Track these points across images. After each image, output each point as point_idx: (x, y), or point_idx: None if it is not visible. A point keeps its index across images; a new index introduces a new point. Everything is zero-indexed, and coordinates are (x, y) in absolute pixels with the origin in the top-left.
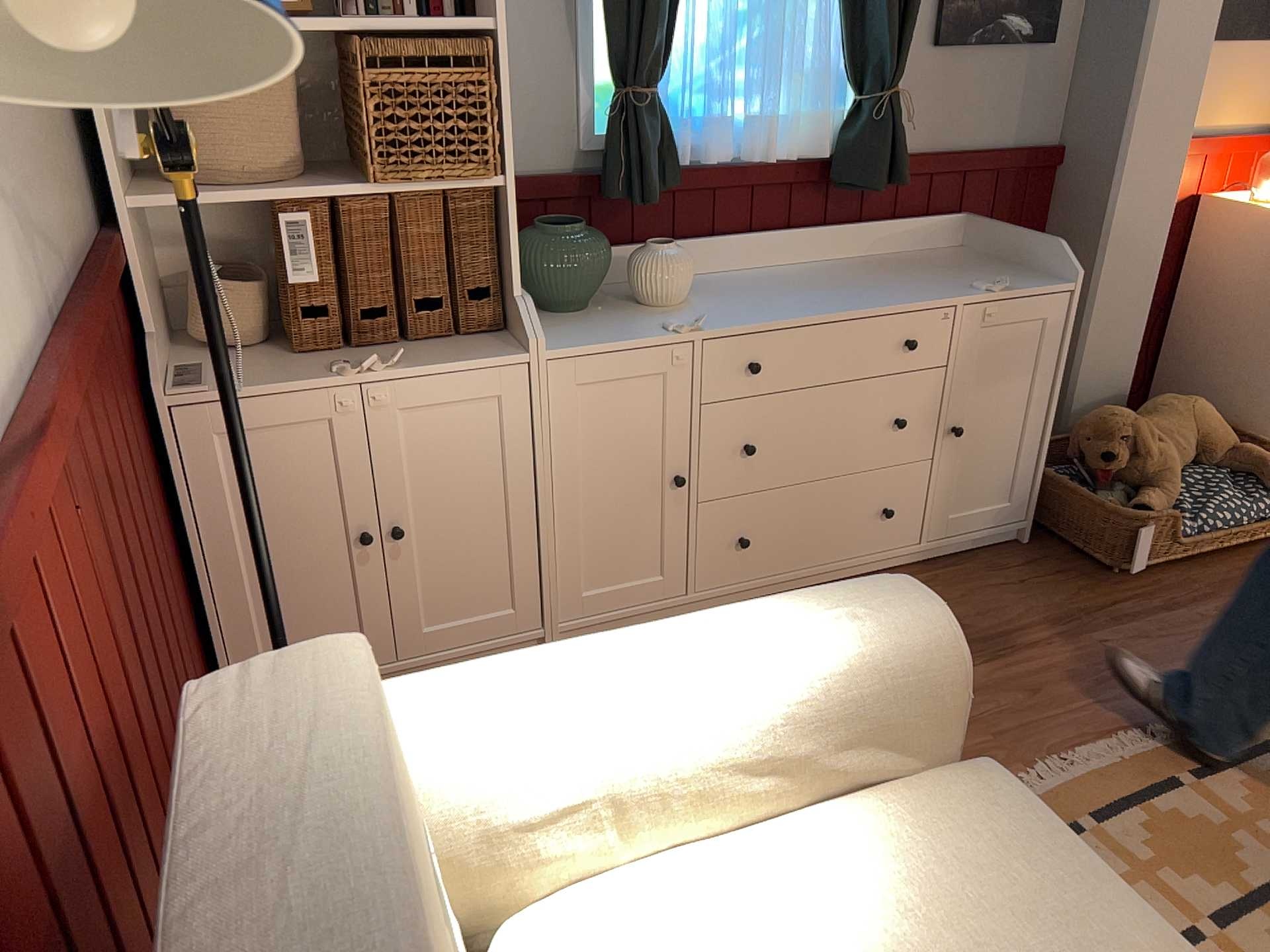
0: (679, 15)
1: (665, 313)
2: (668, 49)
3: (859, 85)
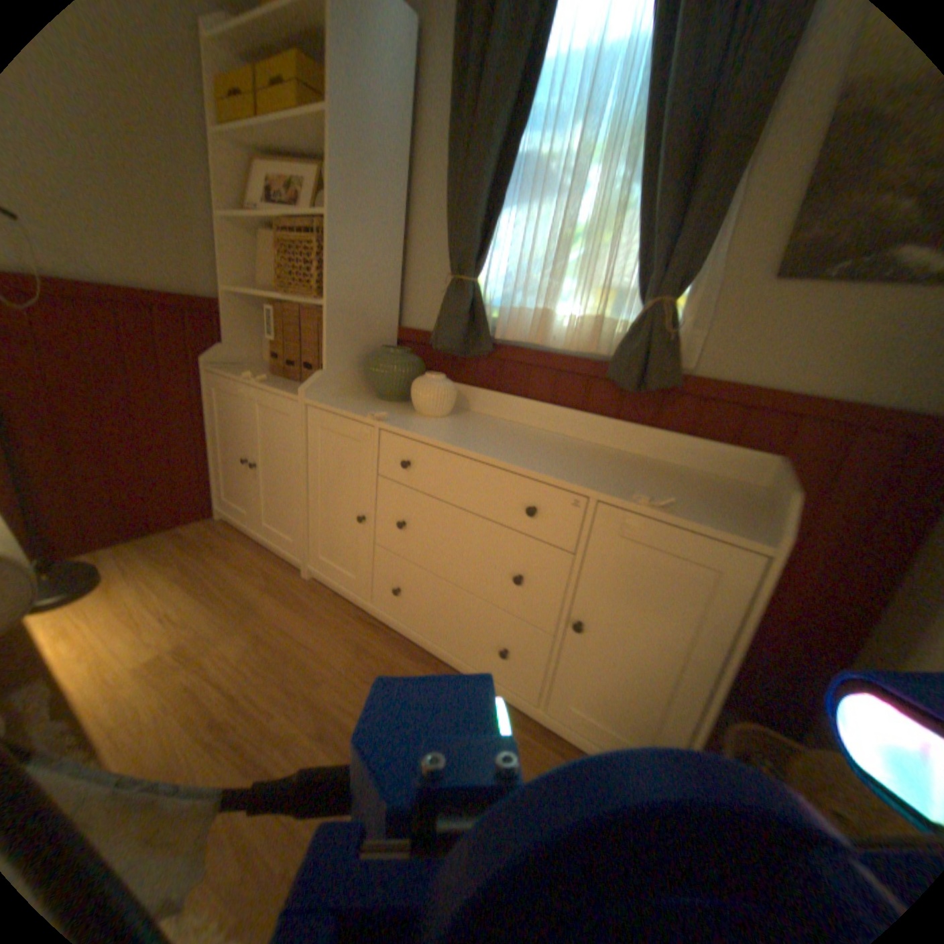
0: (499, 229)
1: (408, 415)
2: (483, 251)
3: (645, 297)
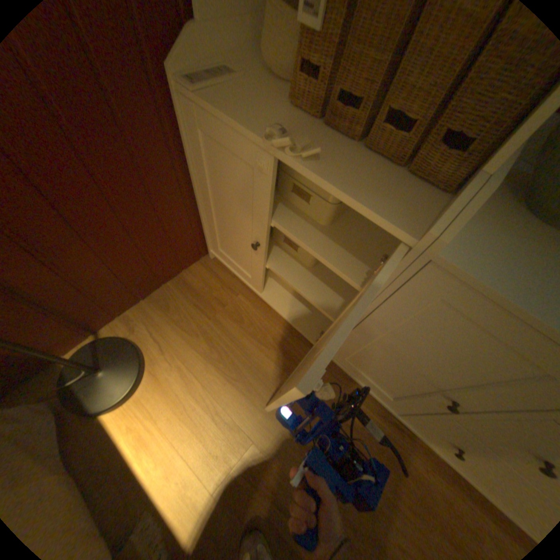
0: None
1: None
2: None
3: None
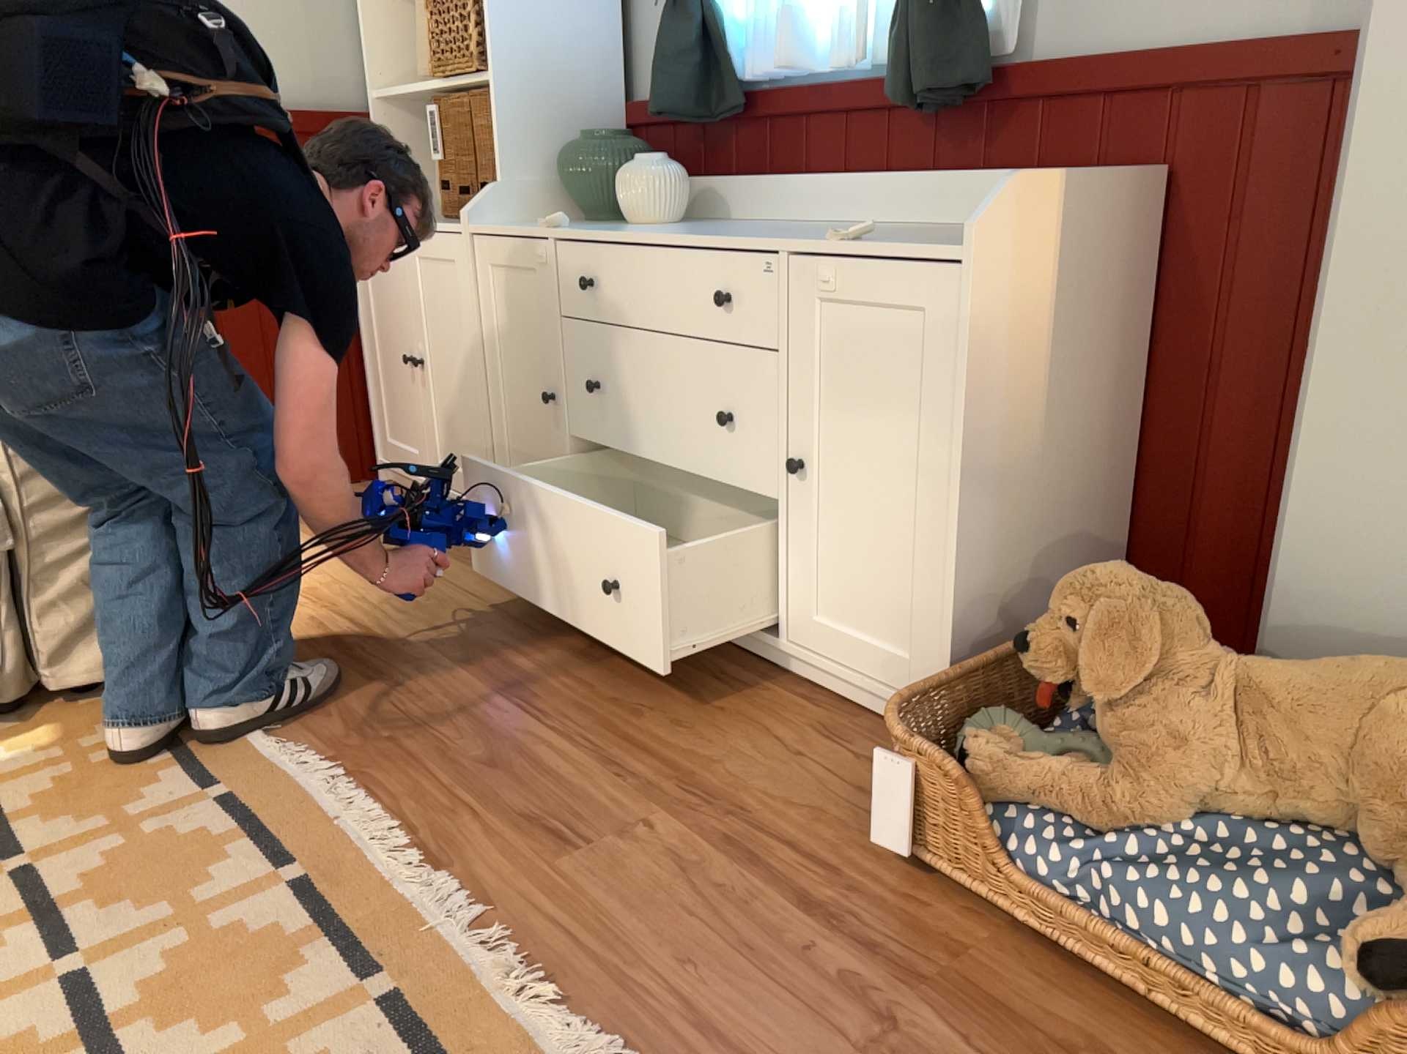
0: None
1: (606, 227)
2: None
3: None
